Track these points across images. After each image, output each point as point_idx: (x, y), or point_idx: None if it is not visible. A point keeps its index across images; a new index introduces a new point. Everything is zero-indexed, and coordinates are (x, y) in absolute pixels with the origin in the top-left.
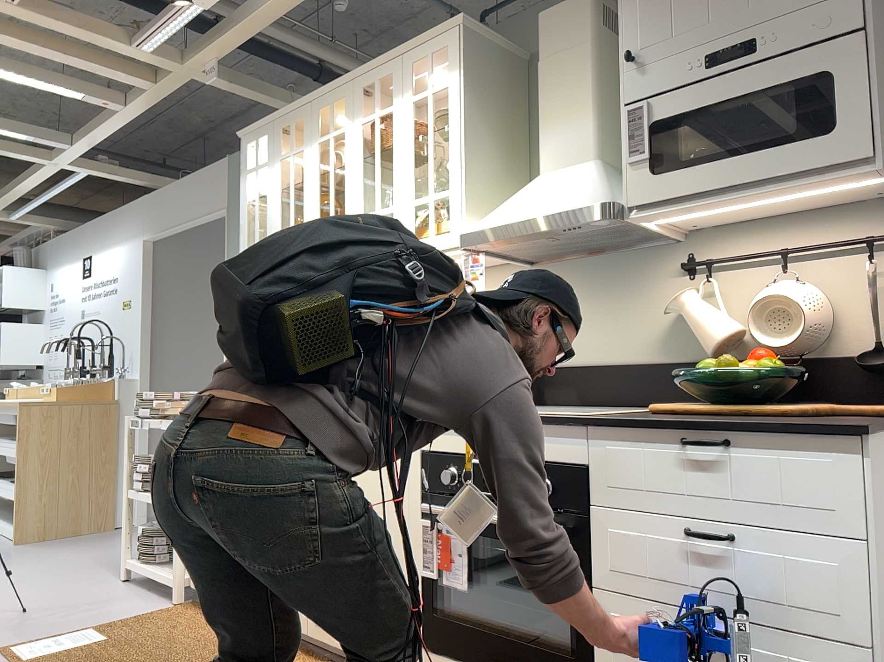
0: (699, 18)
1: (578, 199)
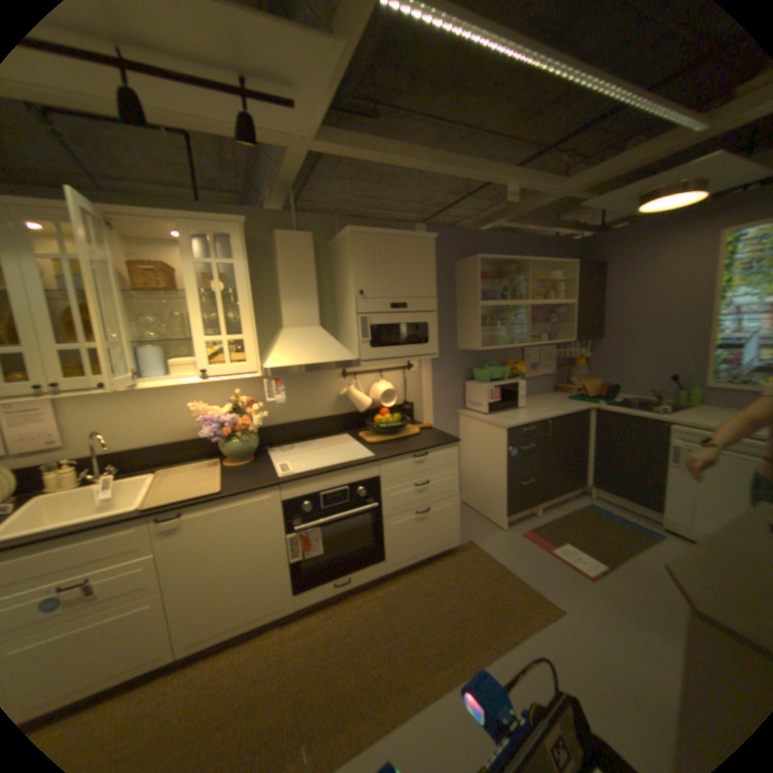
0: (390, 287)
1: (339, 355)
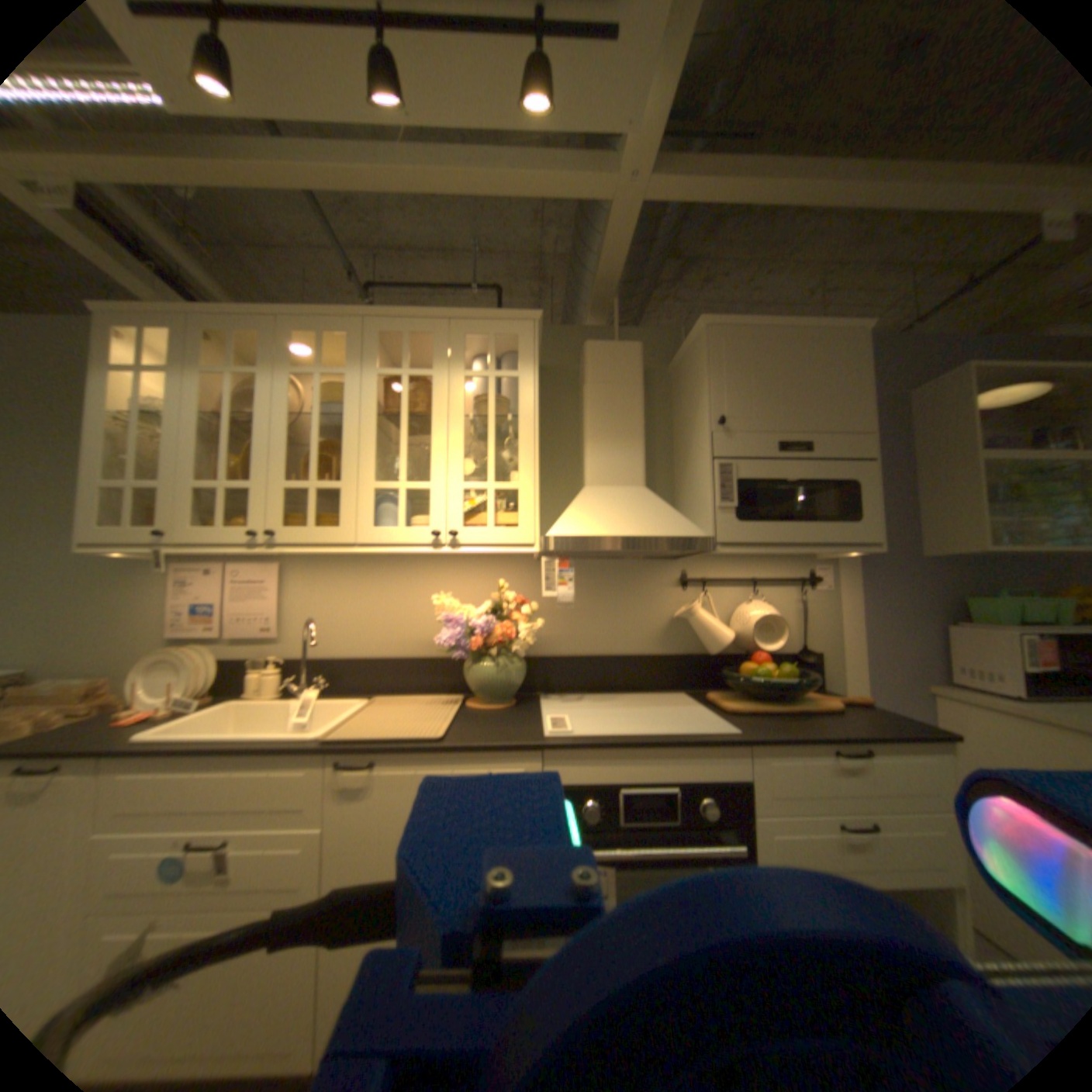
0: (774, 412)
1: (671, 527)
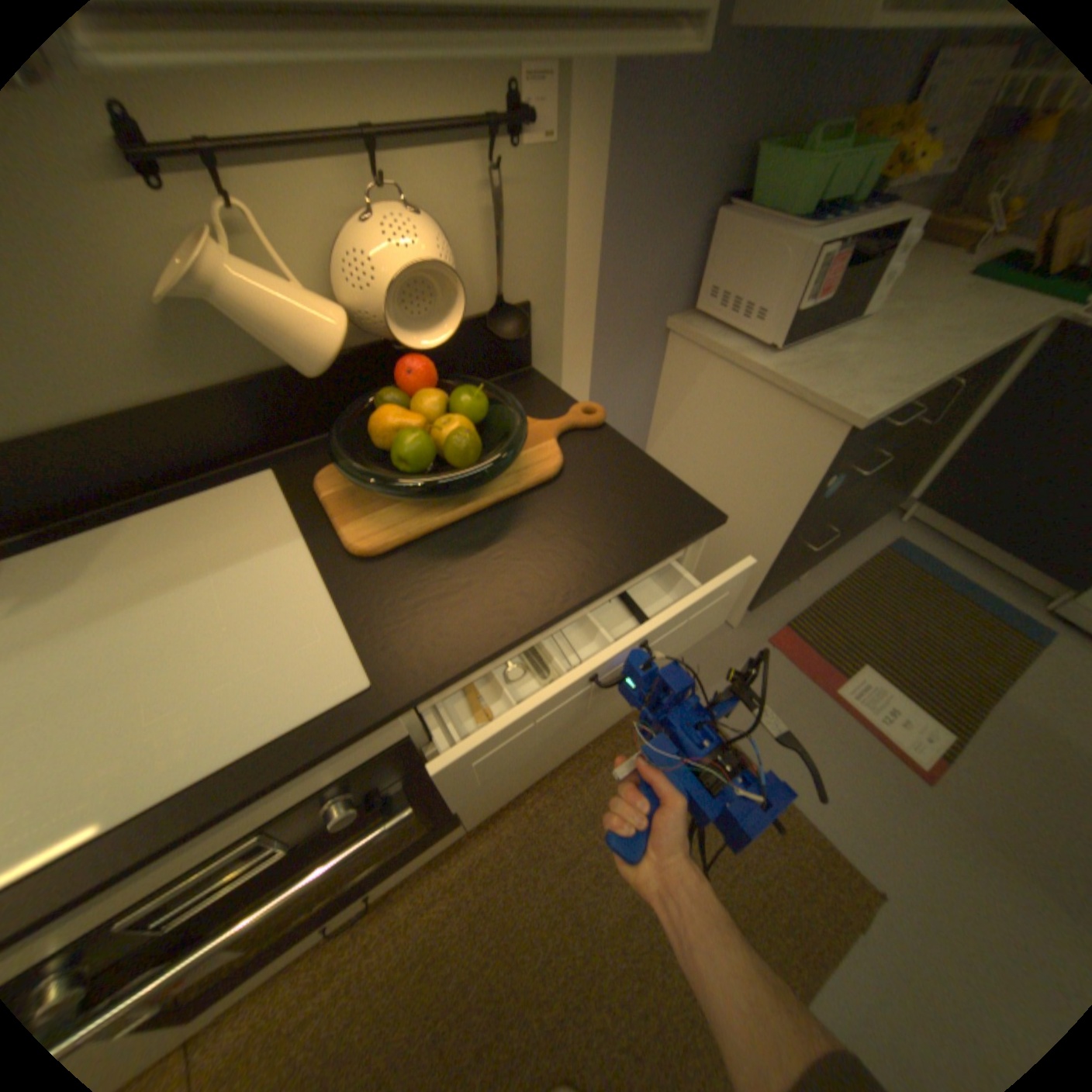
0: None
1: None
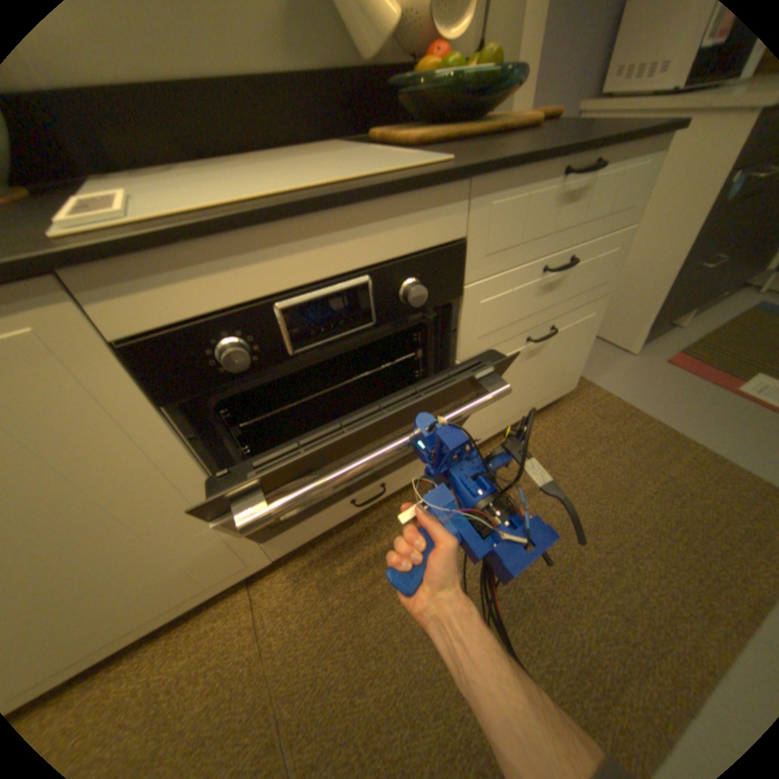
0: None
1: None
